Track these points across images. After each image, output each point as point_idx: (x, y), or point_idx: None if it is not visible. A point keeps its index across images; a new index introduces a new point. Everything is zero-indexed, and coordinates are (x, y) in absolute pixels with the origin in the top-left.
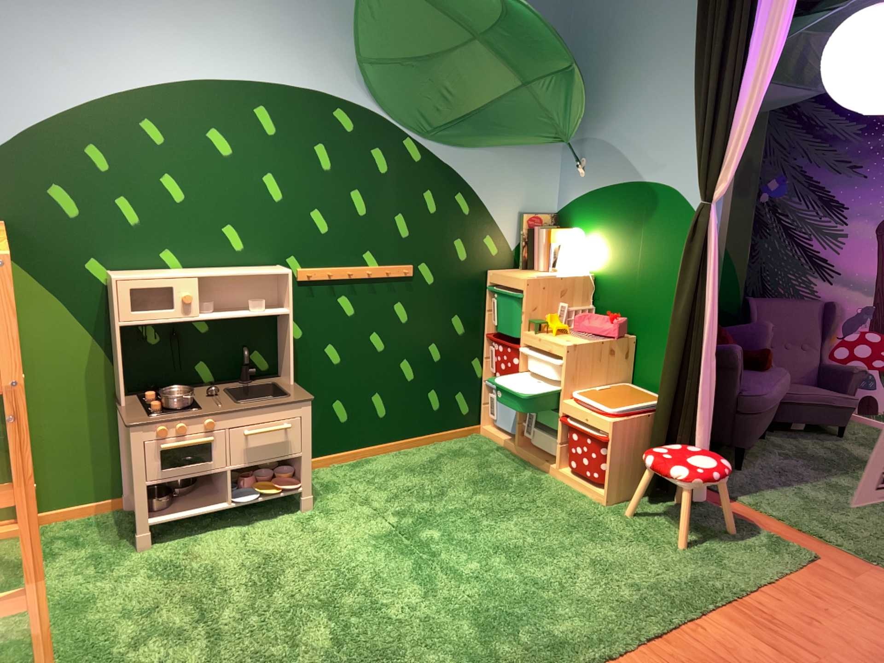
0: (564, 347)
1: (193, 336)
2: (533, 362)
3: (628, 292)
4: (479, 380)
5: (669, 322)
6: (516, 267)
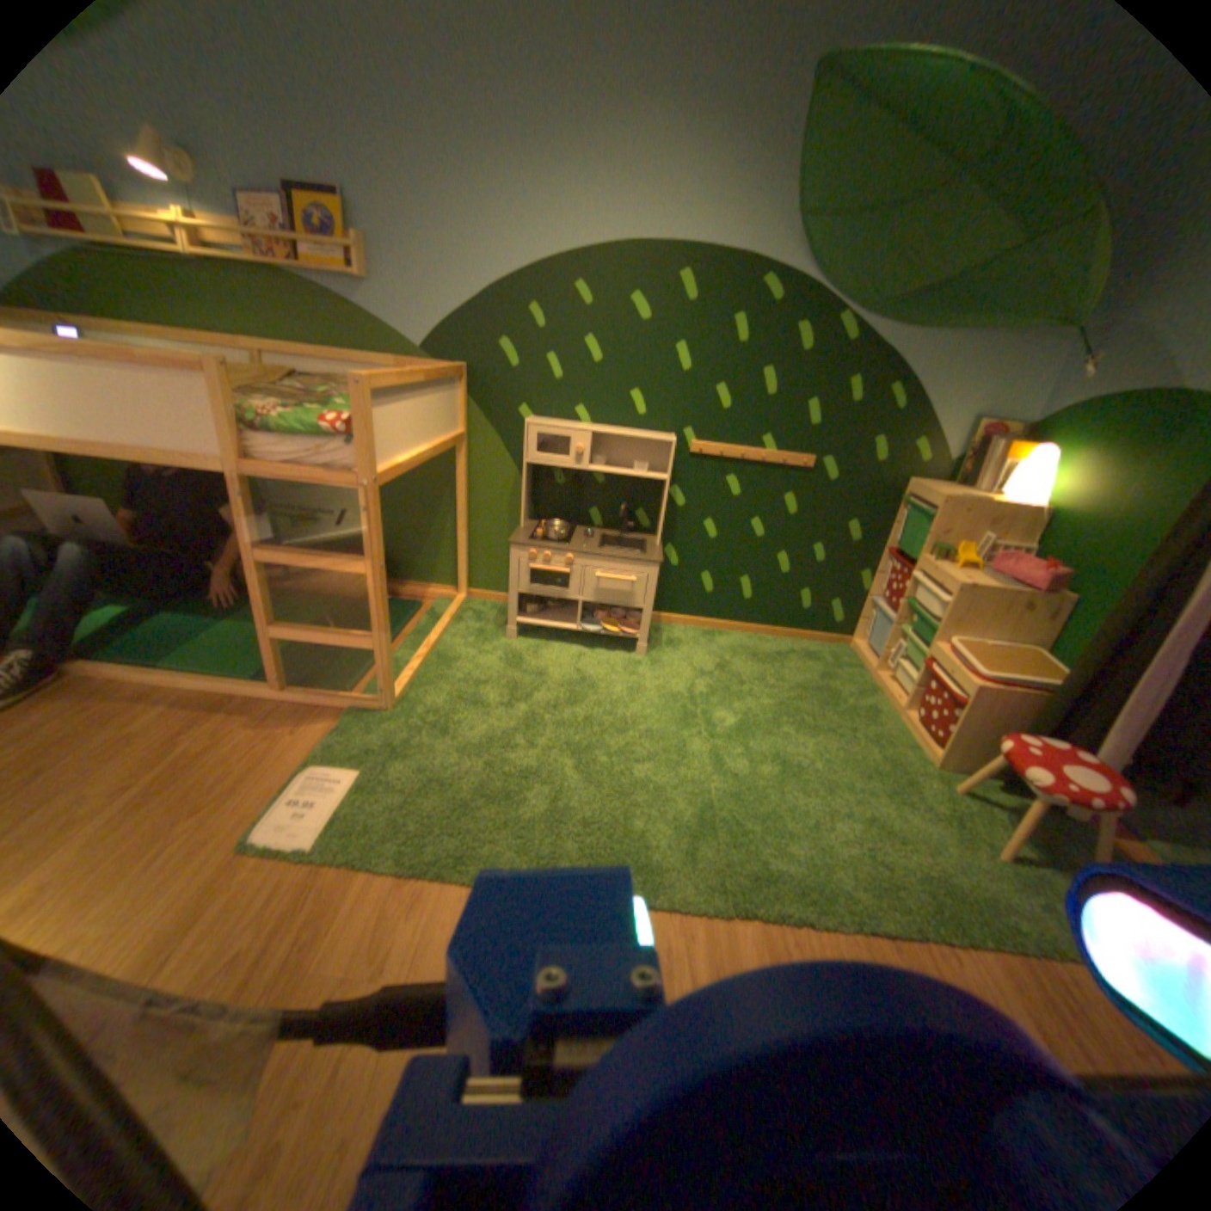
0: (956, 582)
1: (583, 482)
2: (920, 590)
3: (1092, 538)
4: (863, 592)
5: (1127, 591)
6: (950, 479)
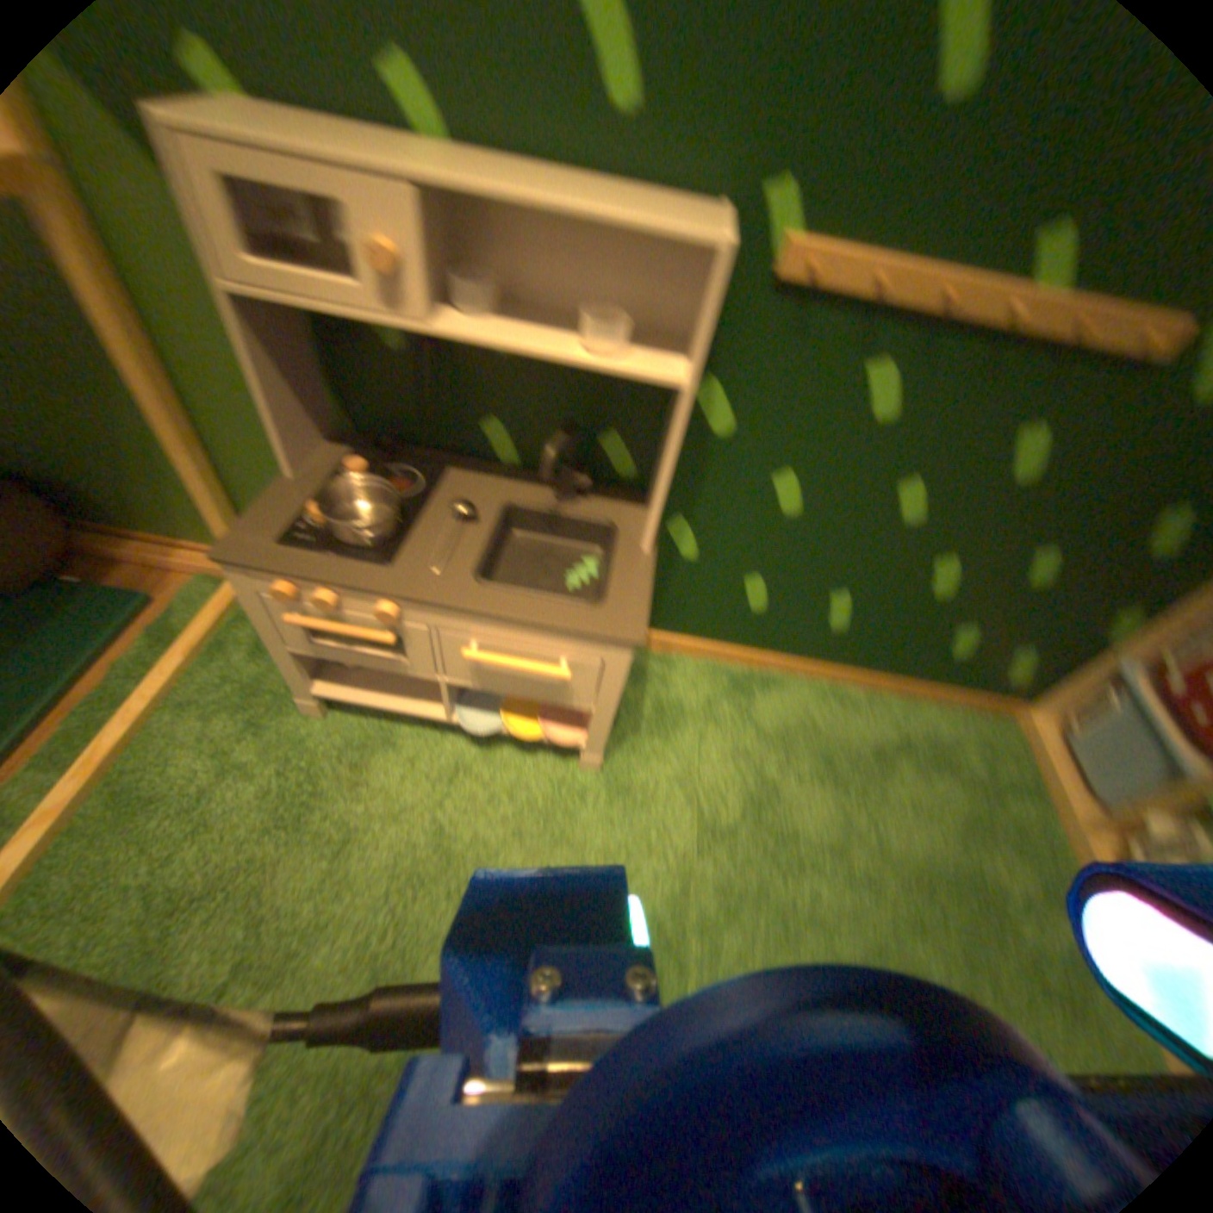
0: None
1: (467, 350)
2: None
3: None
4: (1105, 649)
5: None
6: None
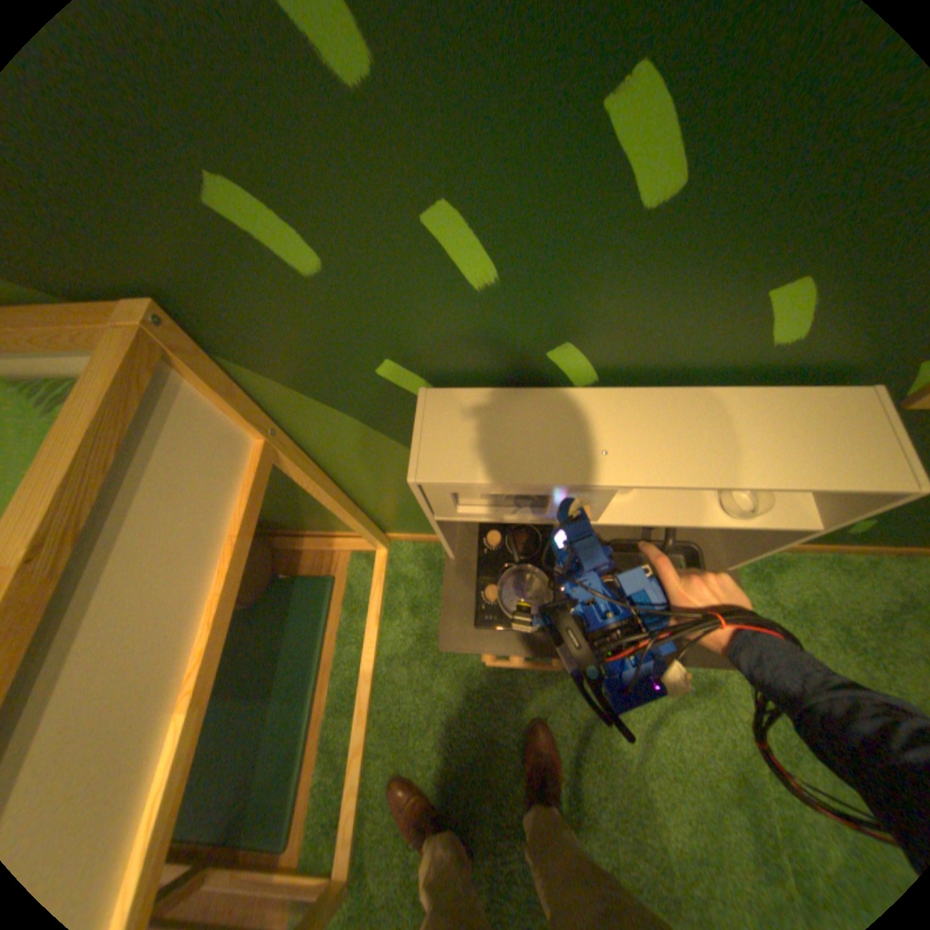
0: None
1: None
2: None
3: None
4: None
5: None
6: None
